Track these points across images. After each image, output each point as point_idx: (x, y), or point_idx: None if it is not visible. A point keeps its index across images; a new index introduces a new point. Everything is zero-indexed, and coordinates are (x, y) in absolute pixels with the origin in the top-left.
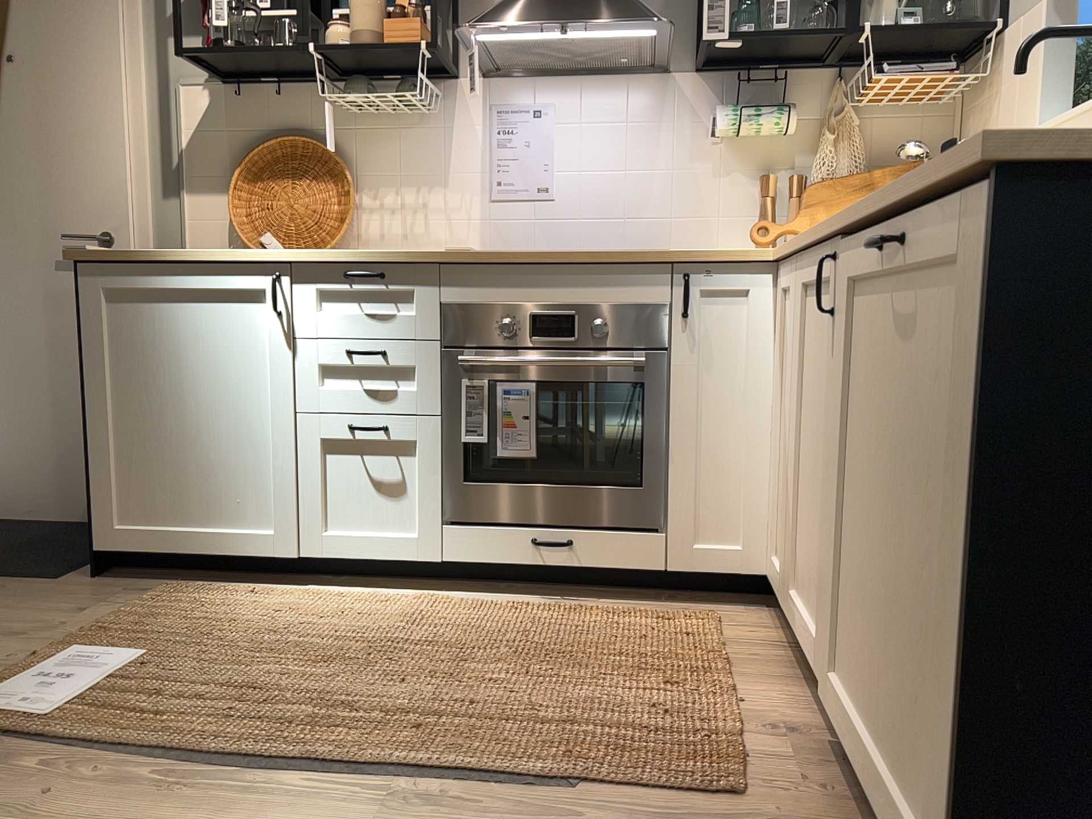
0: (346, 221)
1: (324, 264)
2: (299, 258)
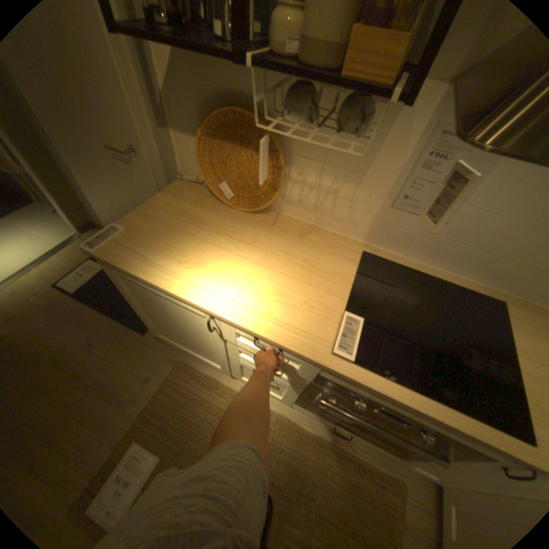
0: (277, 194)
1: (243, 327)
2: (225, 320)
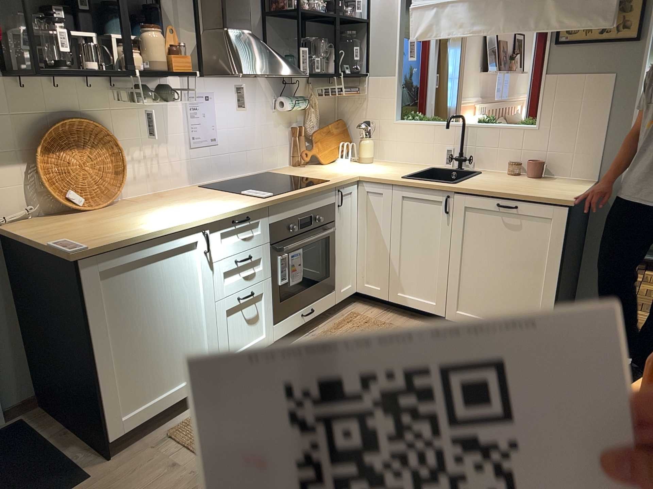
0: (127, 174)
1: (224, 219)
2: (215, 219)
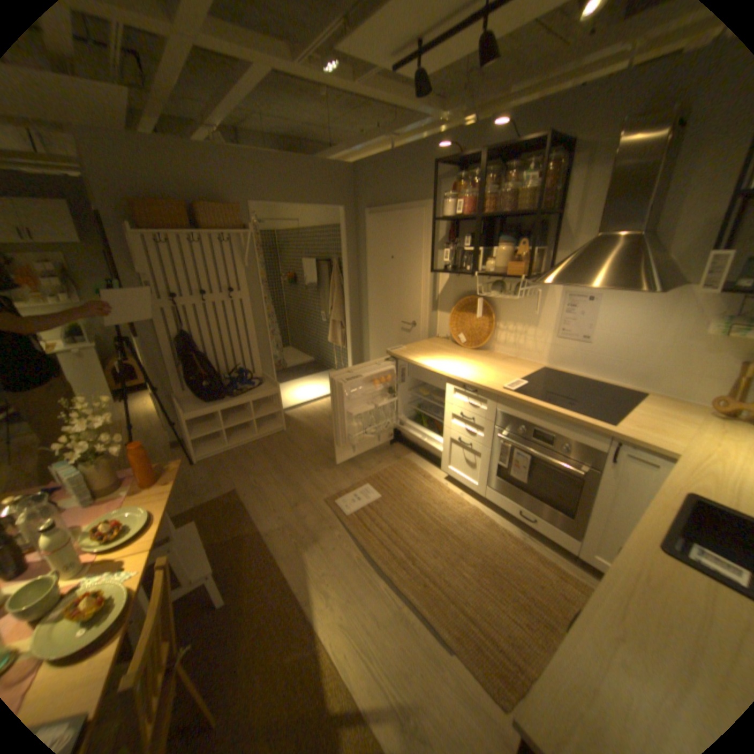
0: (490, 336)
1: (457, 380)
2: (449, 375)
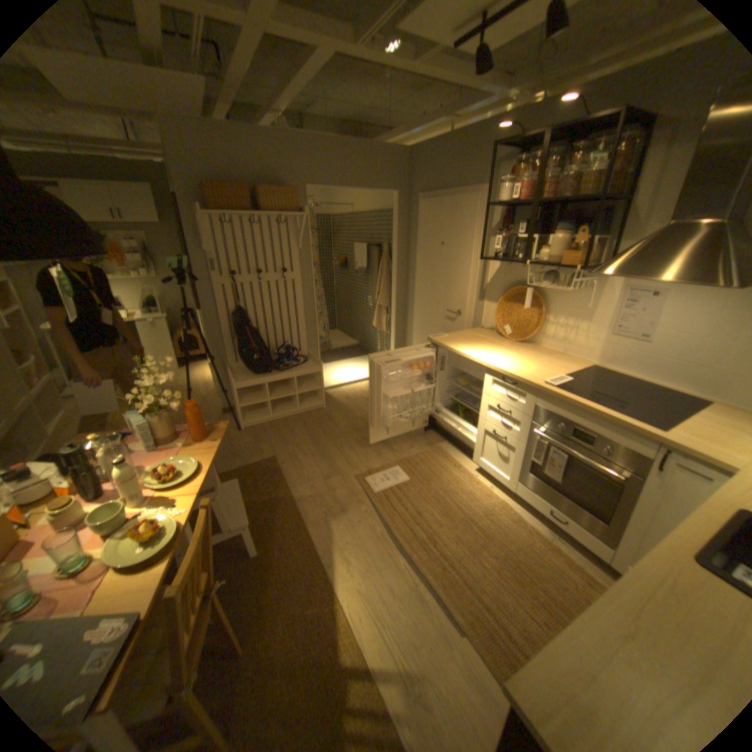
0: (537, 328)
1: (496, 371)
2: (488, 366)
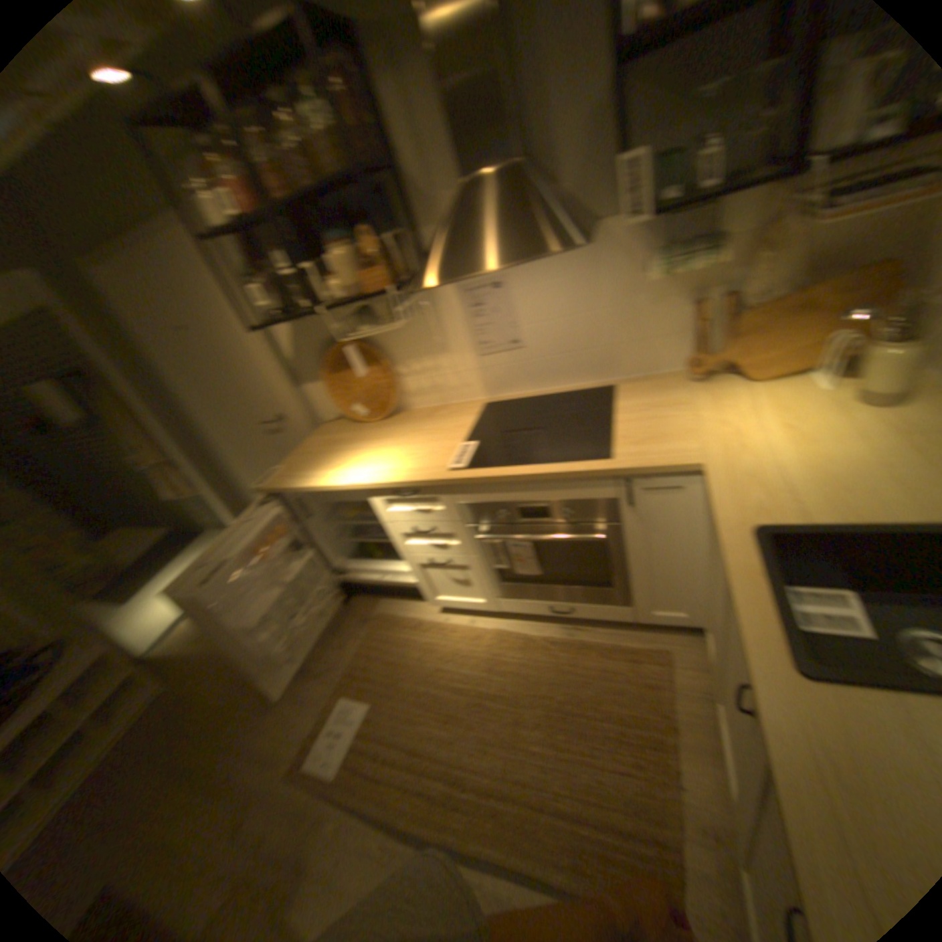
0: (390, 391)
1: (377, 488)
2: (361, 487)
